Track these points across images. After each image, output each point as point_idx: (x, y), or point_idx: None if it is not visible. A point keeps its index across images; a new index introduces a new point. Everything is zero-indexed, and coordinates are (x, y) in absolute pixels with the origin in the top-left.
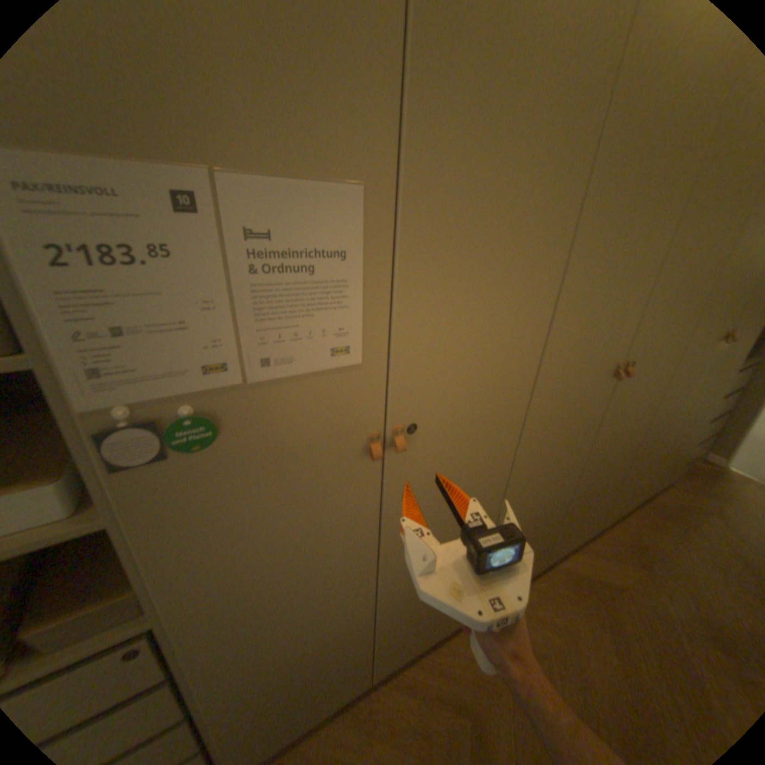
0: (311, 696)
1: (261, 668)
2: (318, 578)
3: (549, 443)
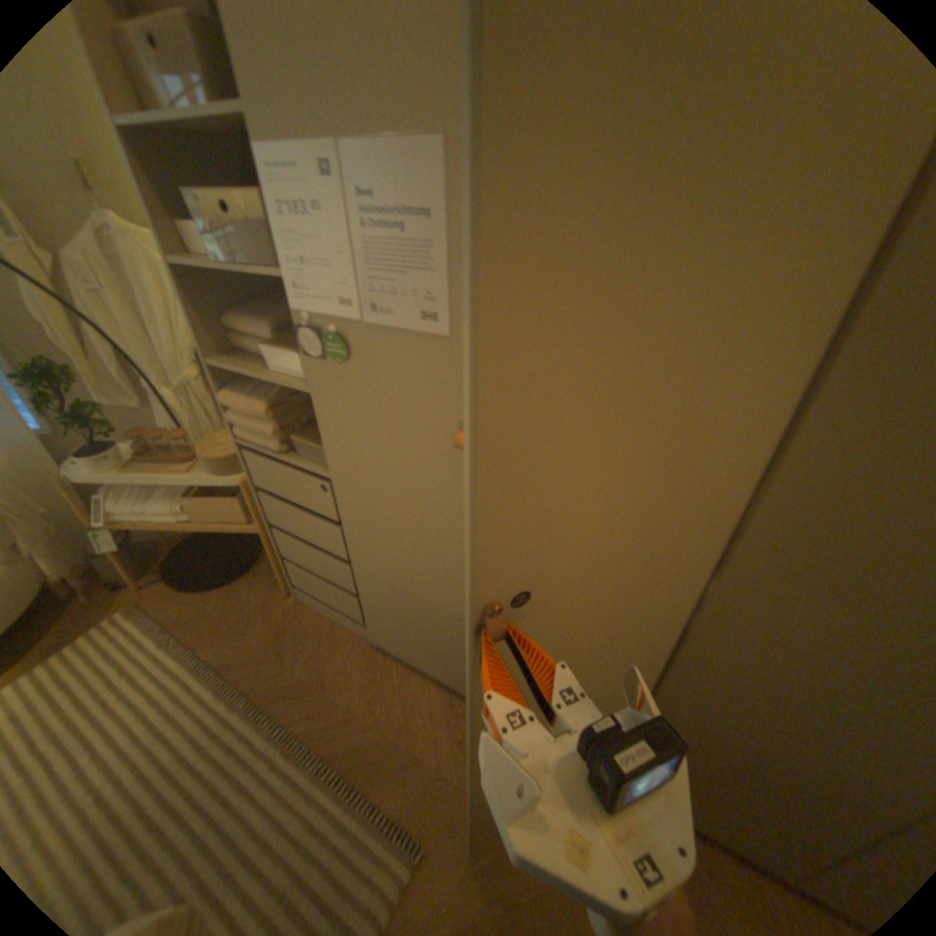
0: (419, 641)
1: (383, 573)
2: (420, 536)
3: (811, 640)
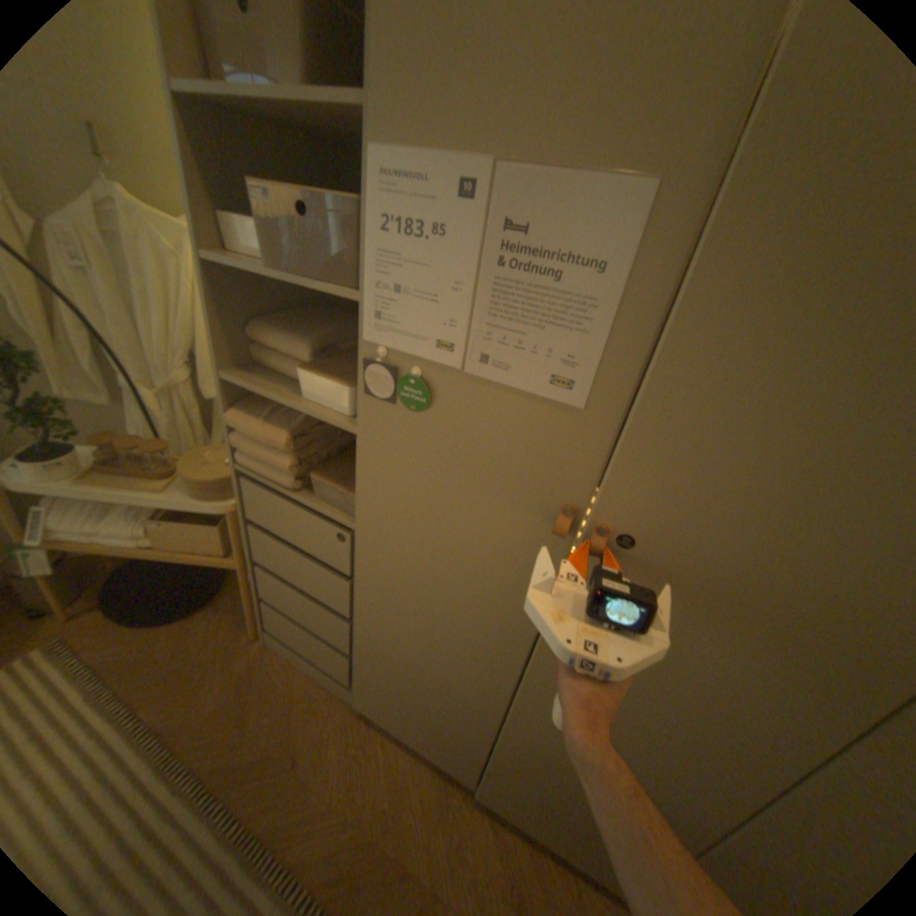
0: (422, 720)
1: (397, 642)
2: (463, 613)
3: None
